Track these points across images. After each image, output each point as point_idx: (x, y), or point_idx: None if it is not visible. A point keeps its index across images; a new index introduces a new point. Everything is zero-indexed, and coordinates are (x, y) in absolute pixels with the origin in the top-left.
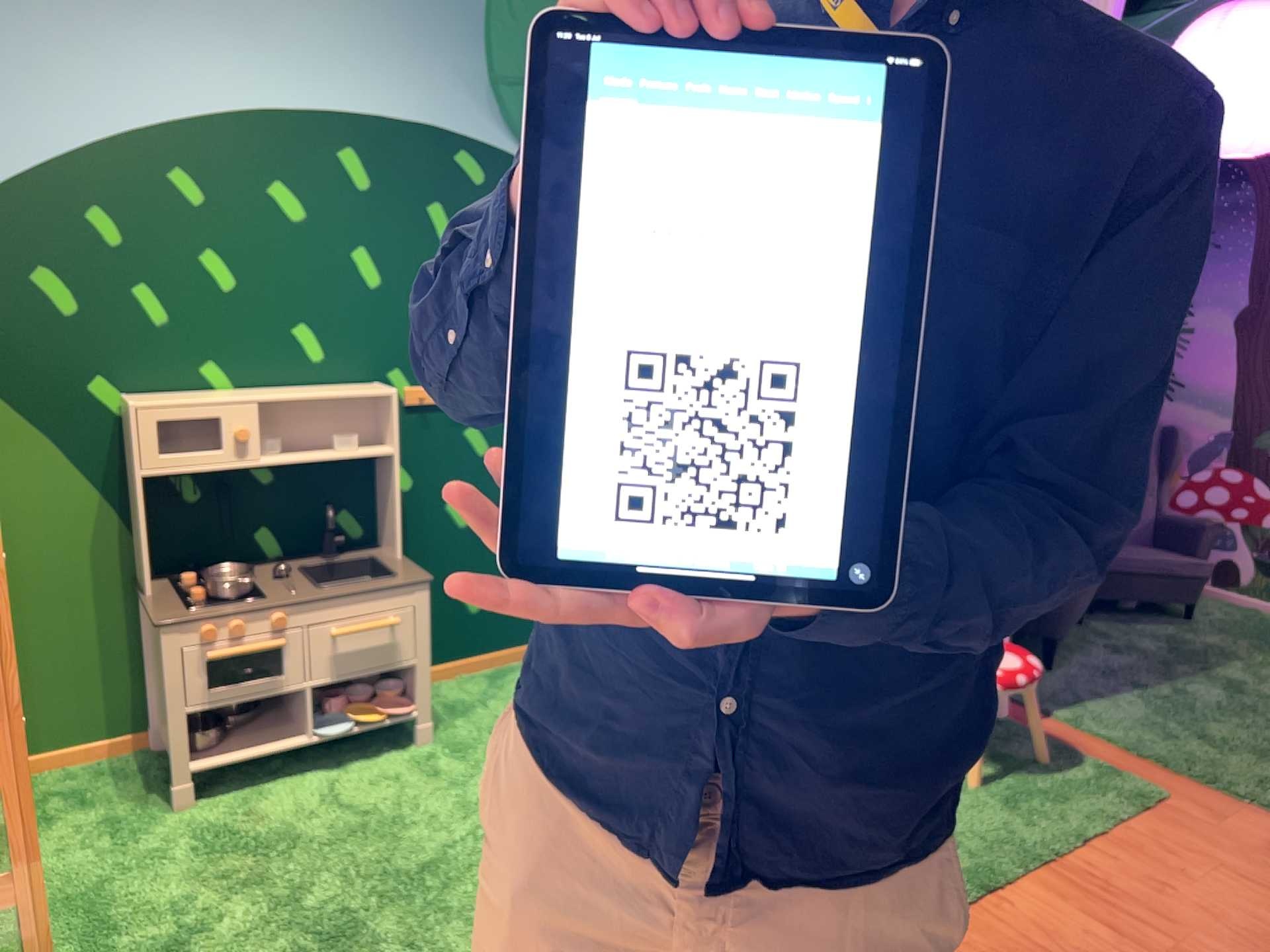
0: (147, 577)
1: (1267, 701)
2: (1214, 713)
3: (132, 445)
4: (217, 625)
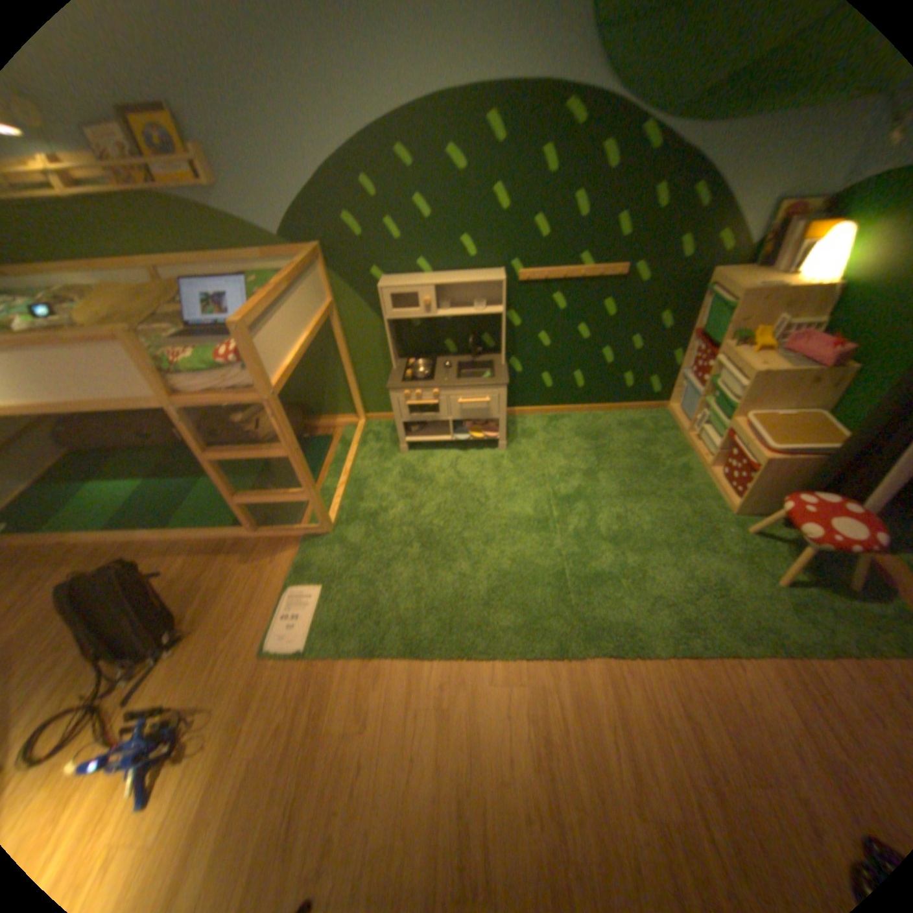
0: (402, 356)
1: None
2: None
3: (381, 305)
4: (410, 392)
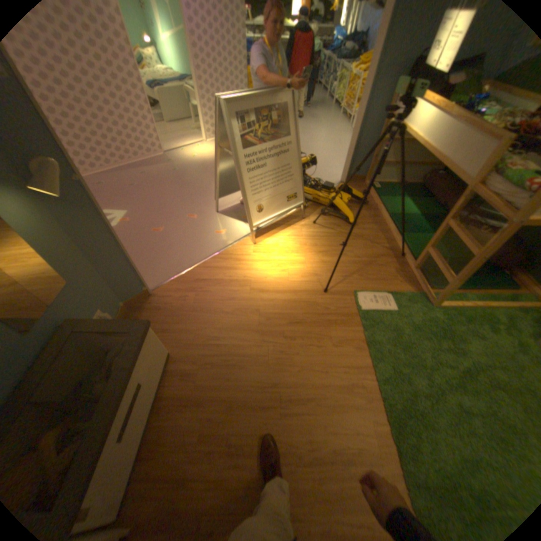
0: None
1: None
2: None
3: None
4: None
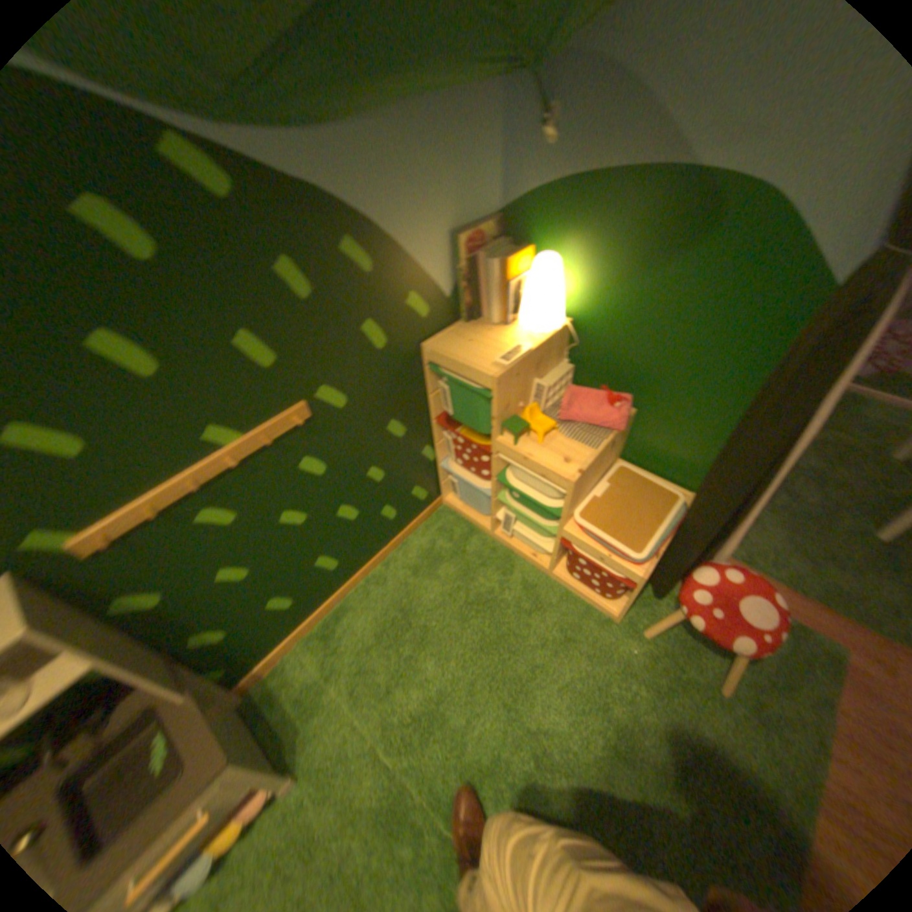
0: None
1: (846, 494)
2: (825, 522)
3: None
4: None
